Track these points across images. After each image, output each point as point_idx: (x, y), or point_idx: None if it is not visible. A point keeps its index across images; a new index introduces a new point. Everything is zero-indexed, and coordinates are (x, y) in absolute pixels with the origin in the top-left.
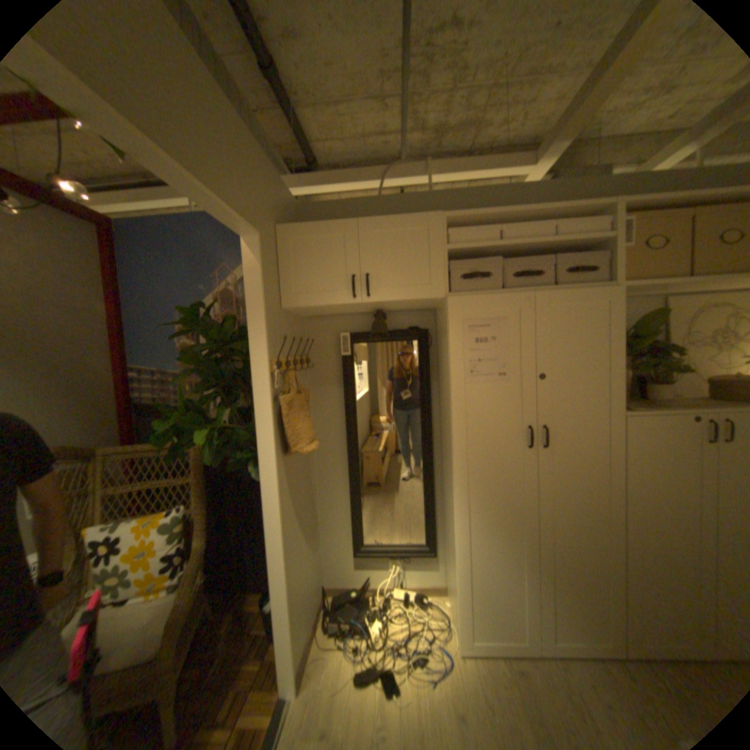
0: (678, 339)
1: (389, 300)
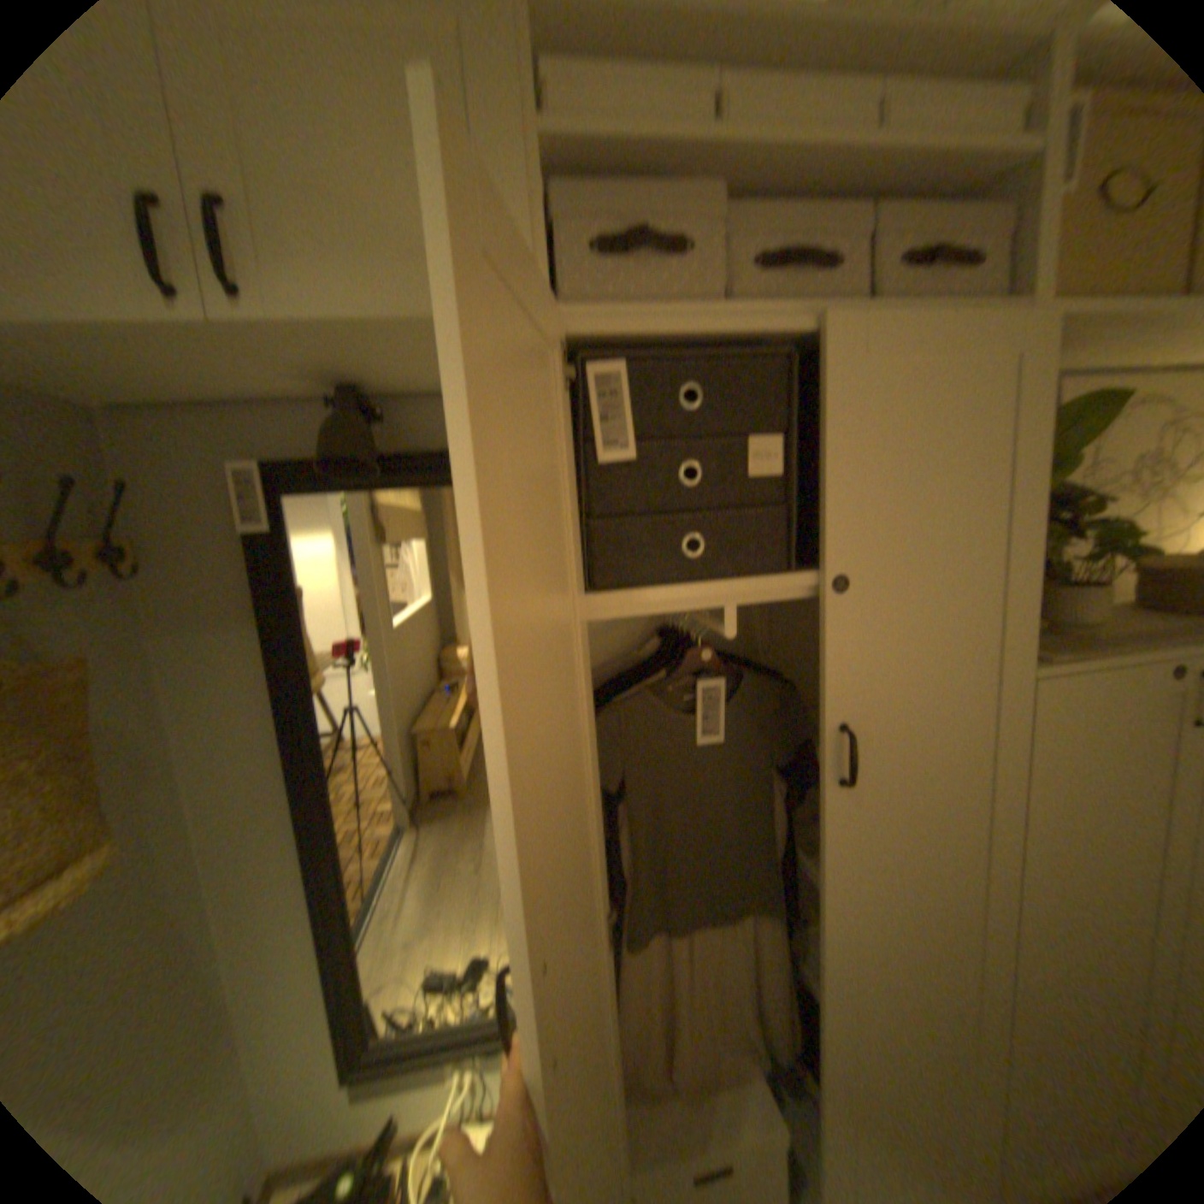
0: (1076, 476)
1: (325, 312)
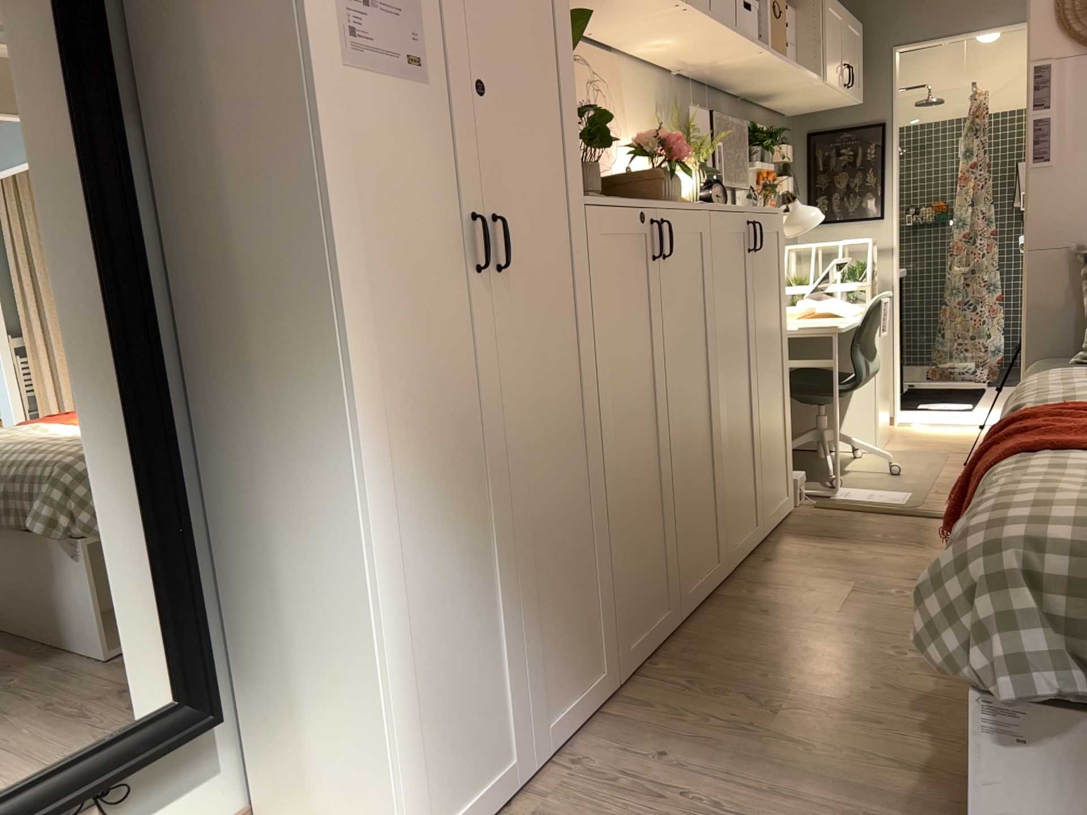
0: None
1: None
